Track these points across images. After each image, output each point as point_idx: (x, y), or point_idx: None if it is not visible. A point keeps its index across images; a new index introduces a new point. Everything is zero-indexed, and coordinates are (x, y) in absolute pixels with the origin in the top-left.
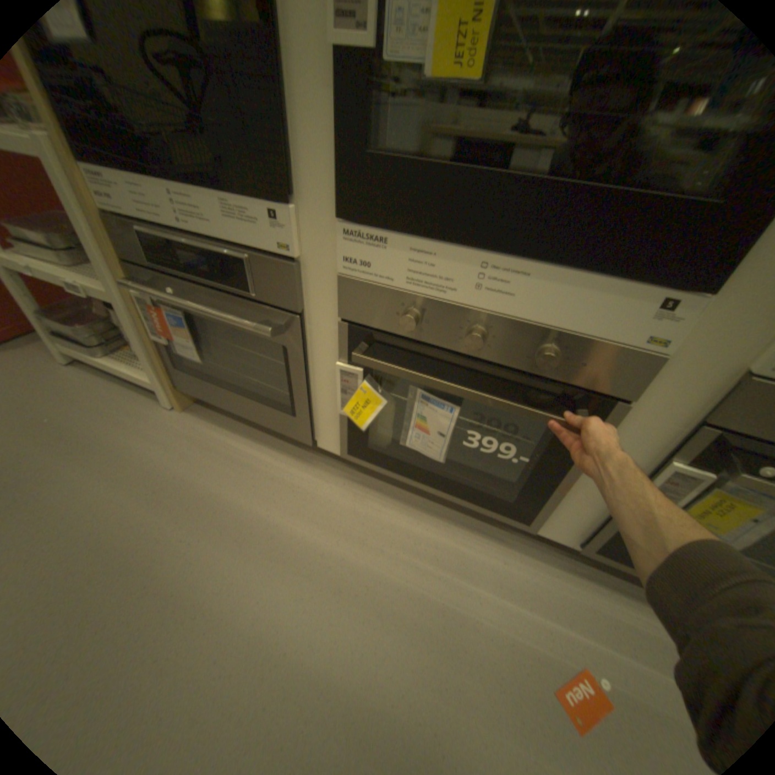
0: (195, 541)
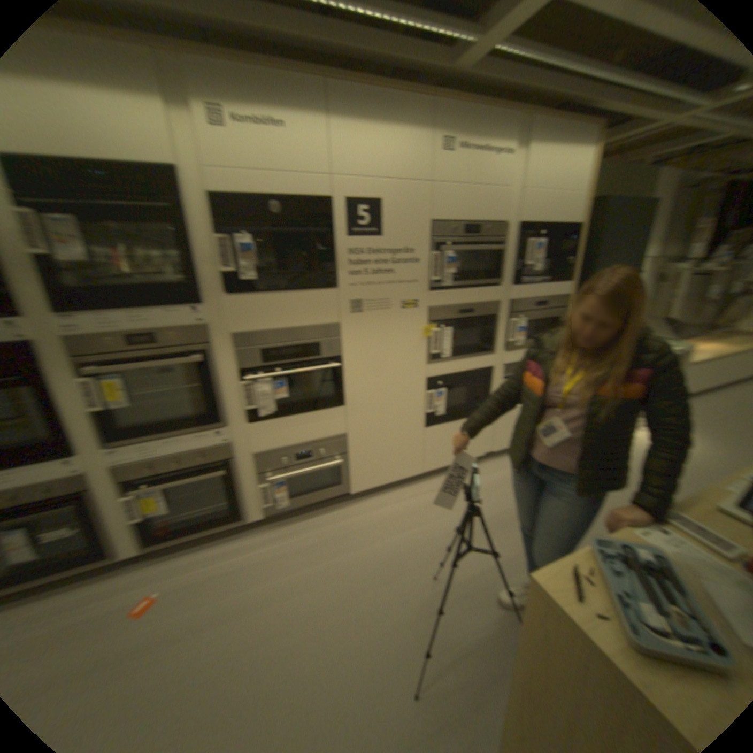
0: None
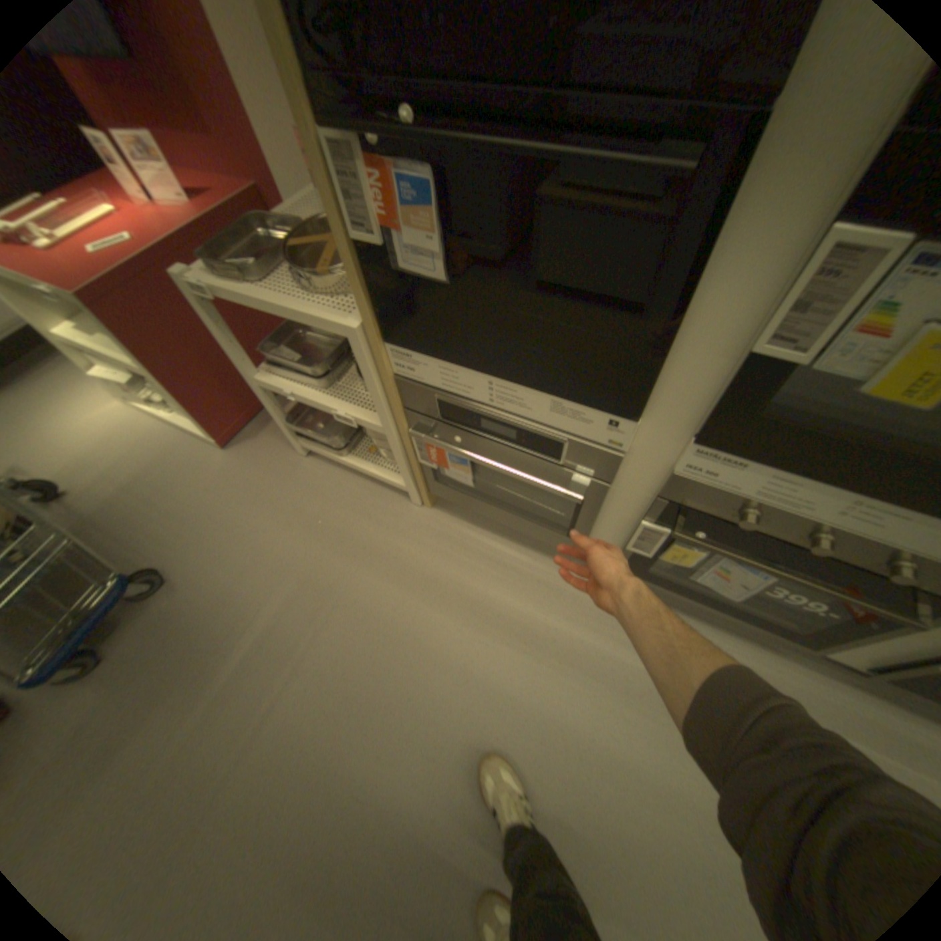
0: (491, 644)
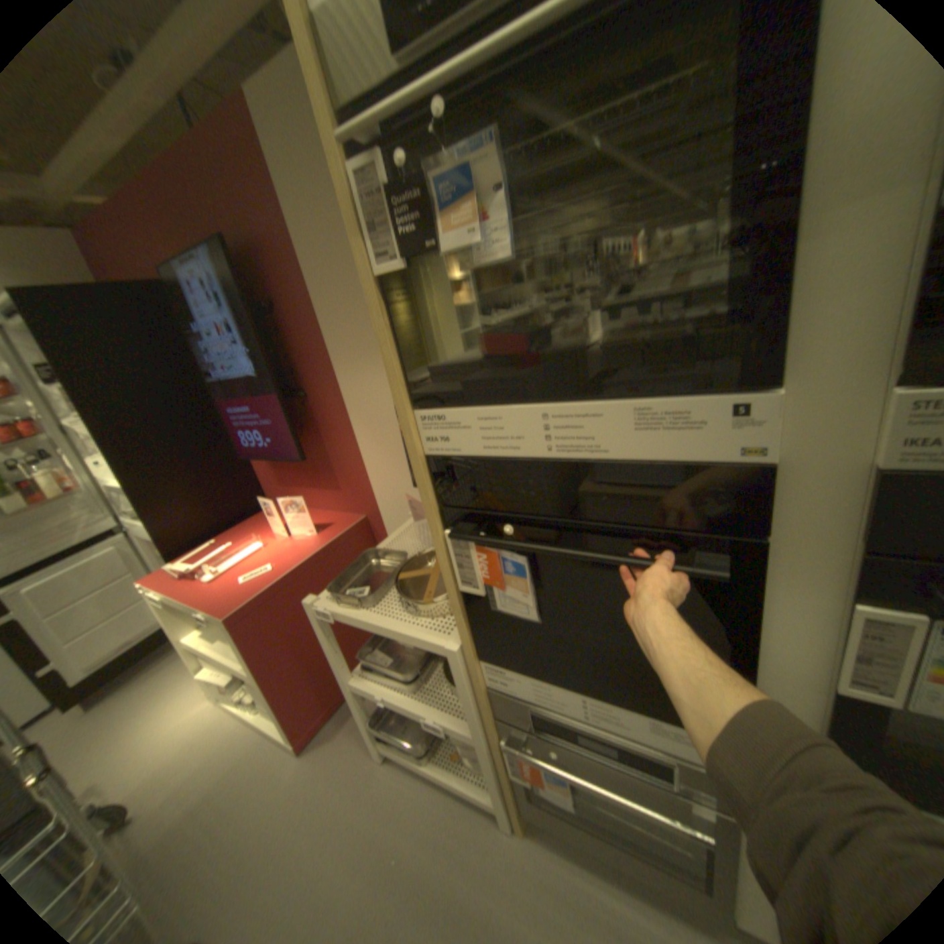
0: None
